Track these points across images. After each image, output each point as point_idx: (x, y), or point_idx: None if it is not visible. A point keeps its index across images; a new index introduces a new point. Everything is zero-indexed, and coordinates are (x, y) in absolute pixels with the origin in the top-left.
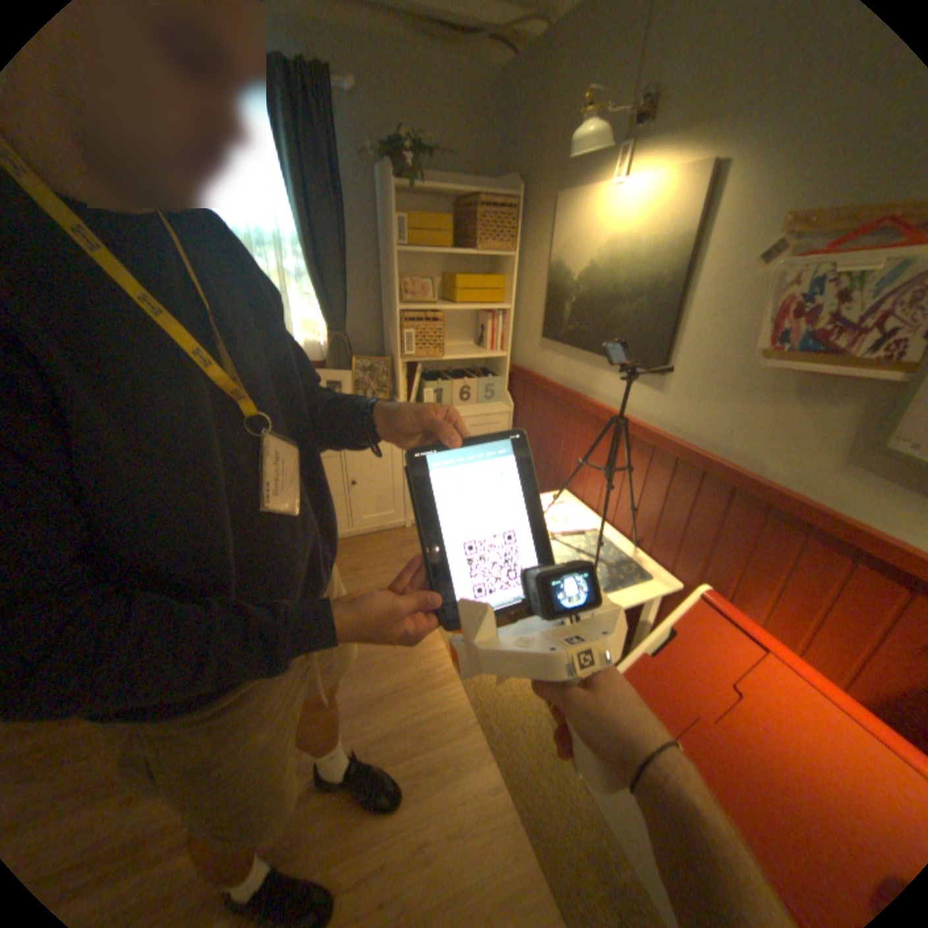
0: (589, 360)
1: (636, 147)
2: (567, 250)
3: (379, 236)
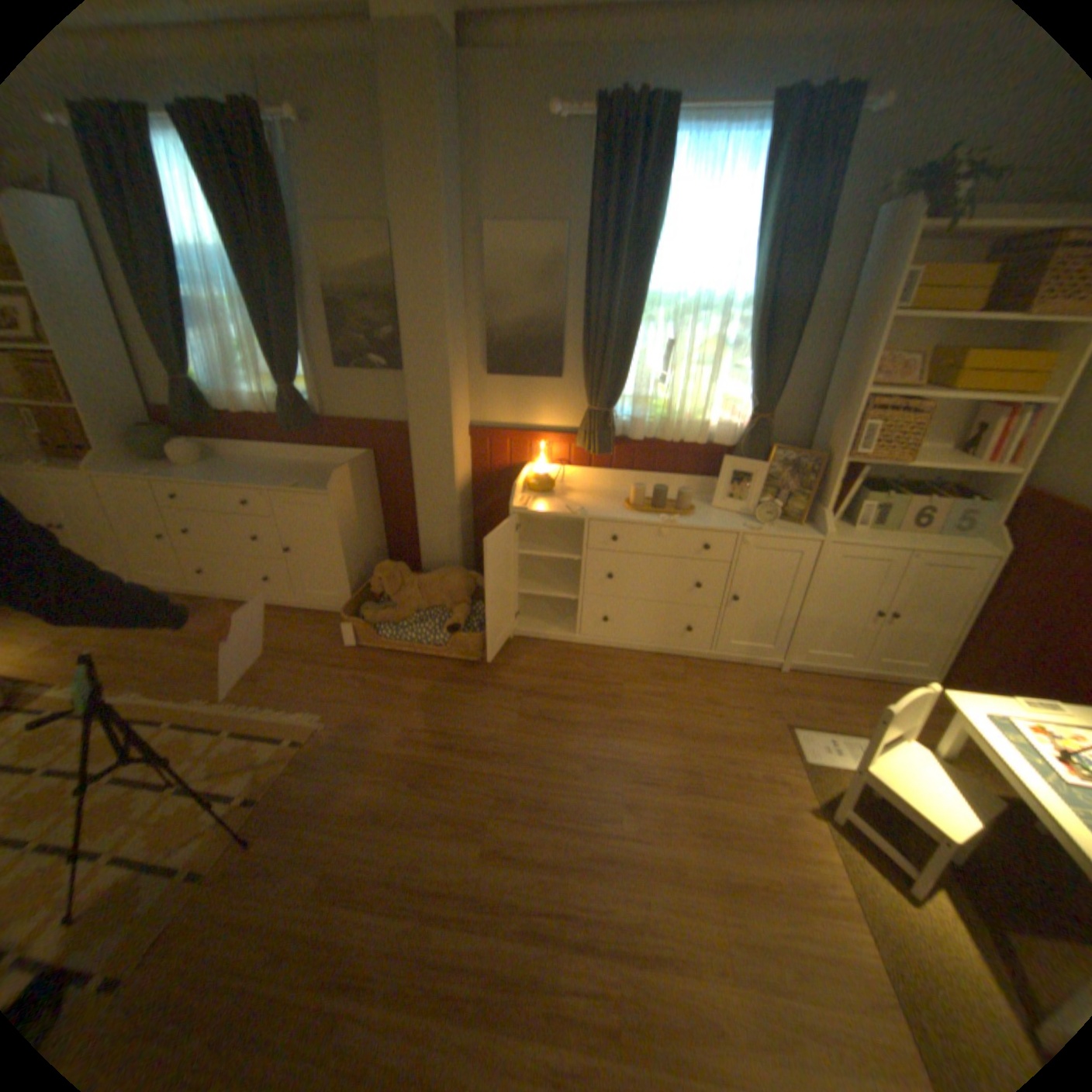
0: None
1: None
2: None
3: (857, 296)
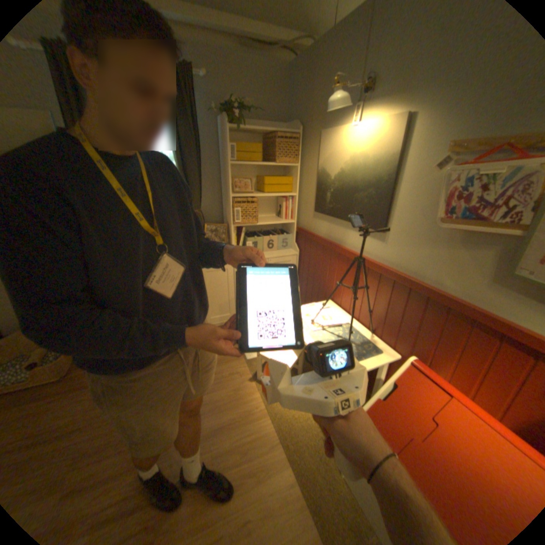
0: (341, 224)
1: (364, 105)
2: (327, 162)
3: (220, 156)
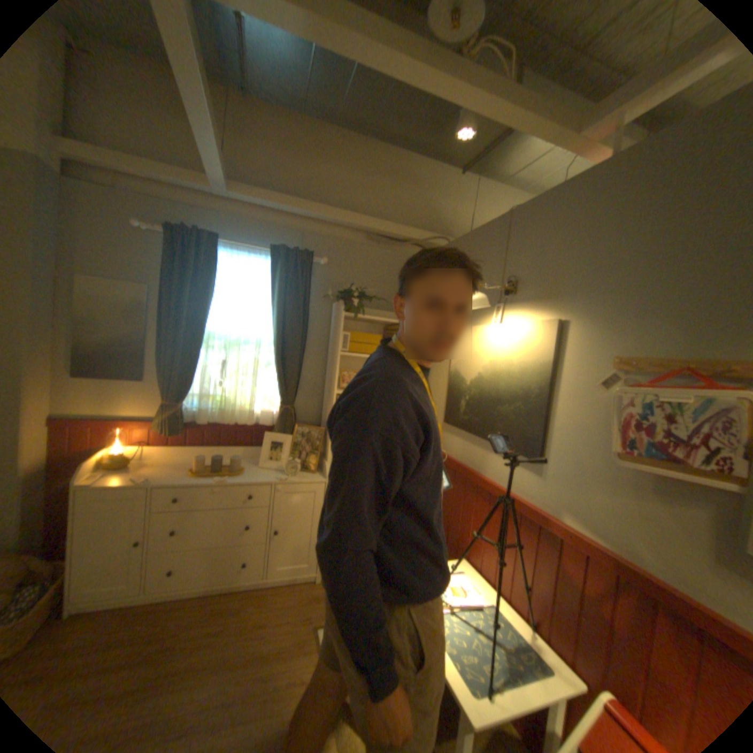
0: (481, 444)
1: (506, 307)
2: (462, 363)
3: (330, 344)
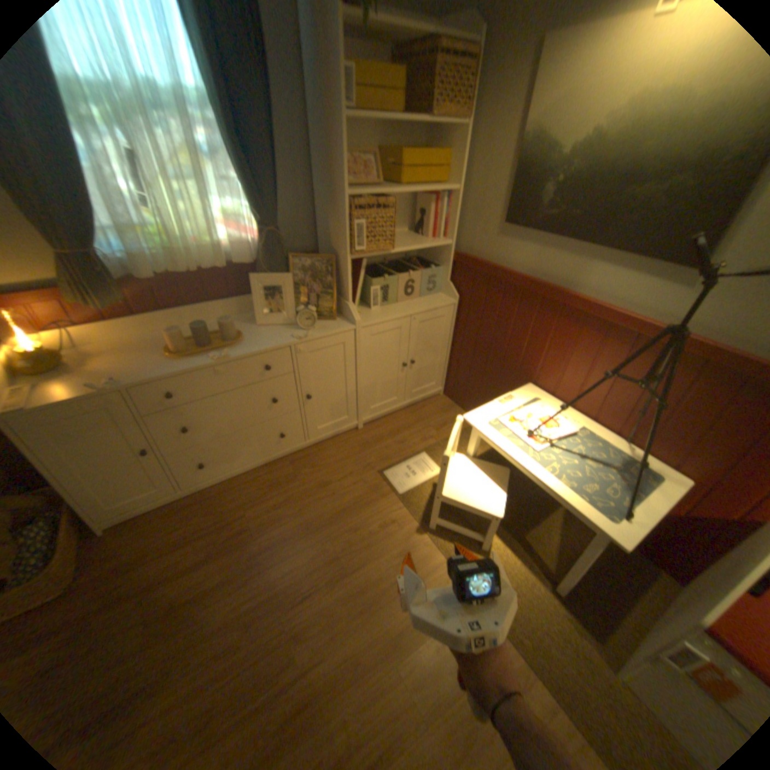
0: (576, 248)
1: None
2: (556, 113)
3: (307, 95)
